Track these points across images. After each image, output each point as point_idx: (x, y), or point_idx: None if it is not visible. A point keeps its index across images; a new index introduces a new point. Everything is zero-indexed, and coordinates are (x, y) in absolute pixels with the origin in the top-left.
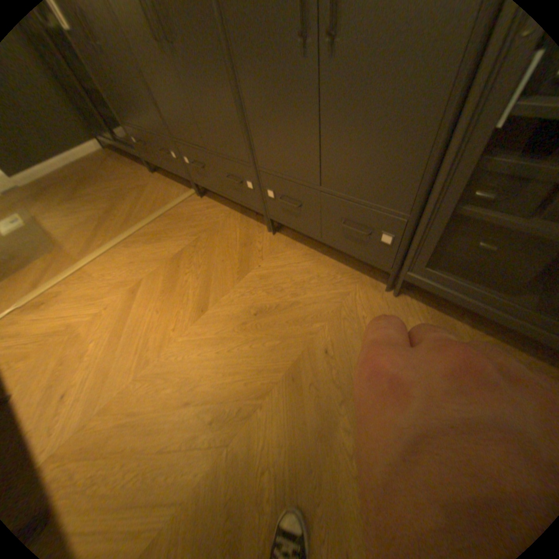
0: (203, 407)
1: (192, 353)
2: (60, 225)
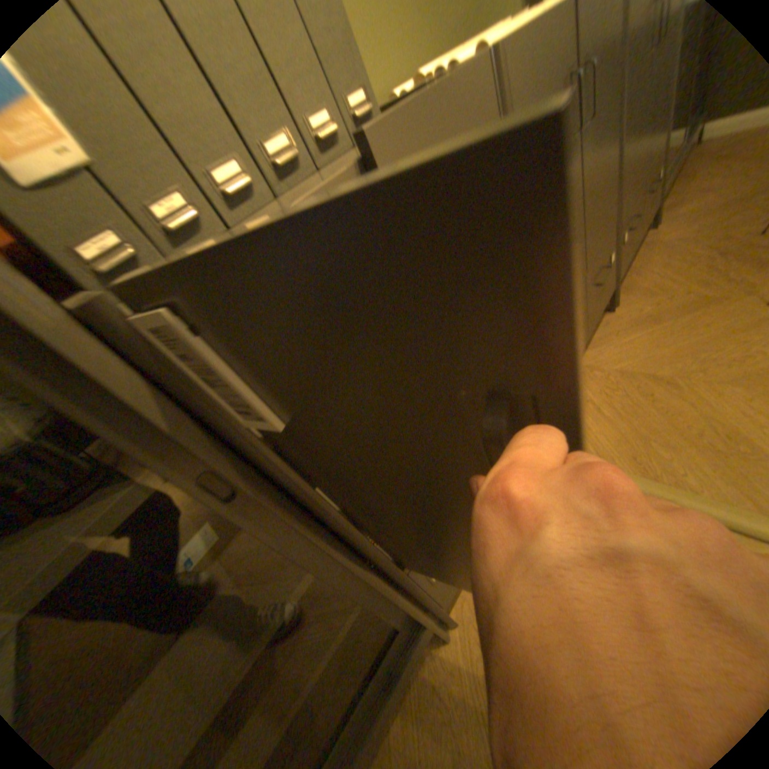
0: None
1: None
2: None
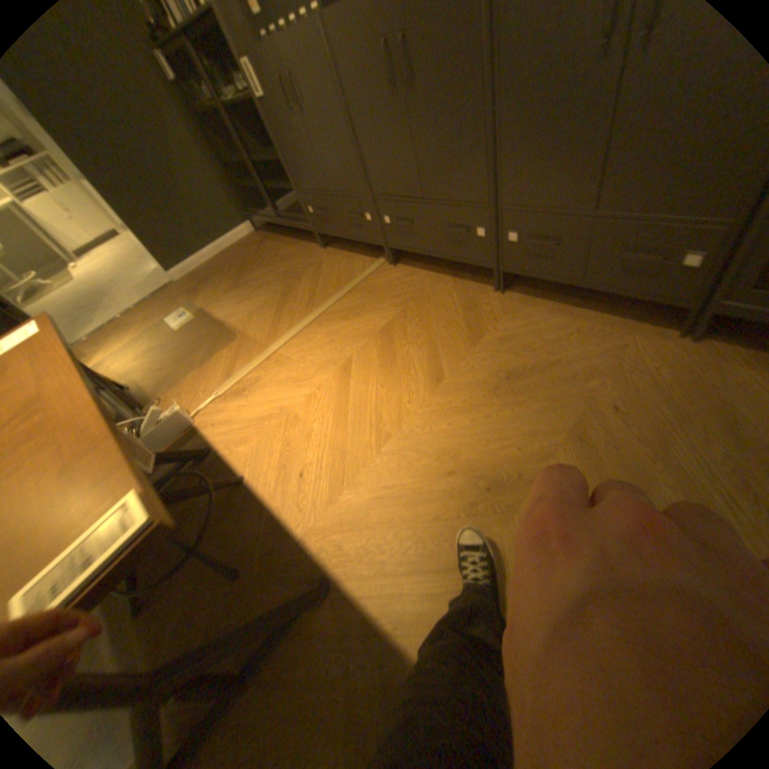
0: (473, 475)
1: (439, 423)
2: (232, 312)
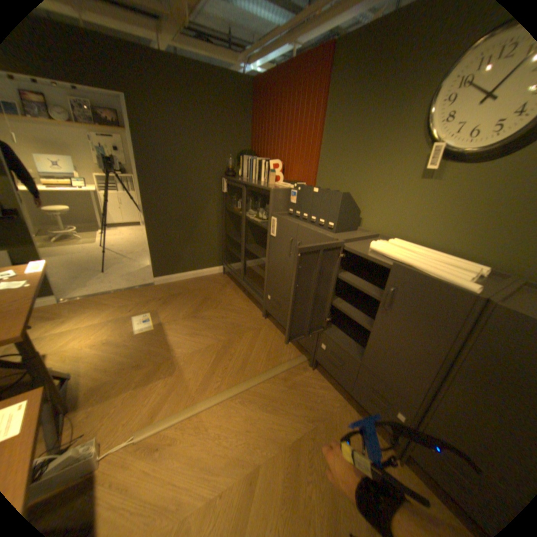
0: None
1: None
2: (182, 342)
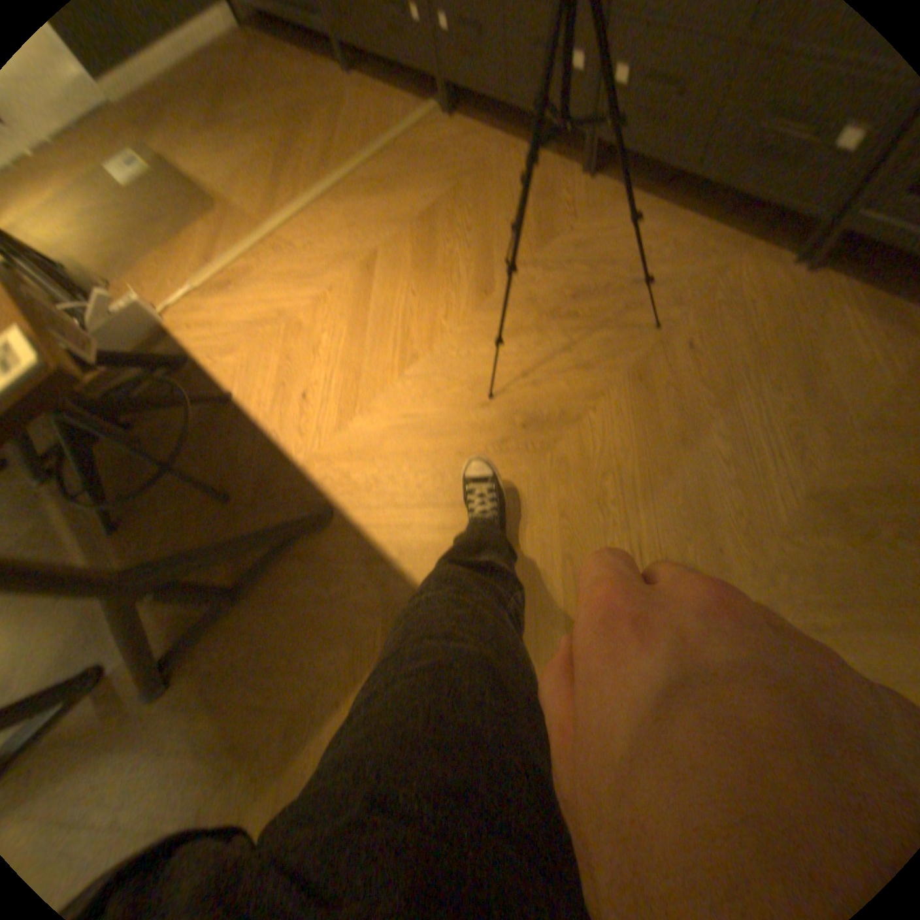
0: (509, 406)
1: (479, 343)
2: (207, 163)
